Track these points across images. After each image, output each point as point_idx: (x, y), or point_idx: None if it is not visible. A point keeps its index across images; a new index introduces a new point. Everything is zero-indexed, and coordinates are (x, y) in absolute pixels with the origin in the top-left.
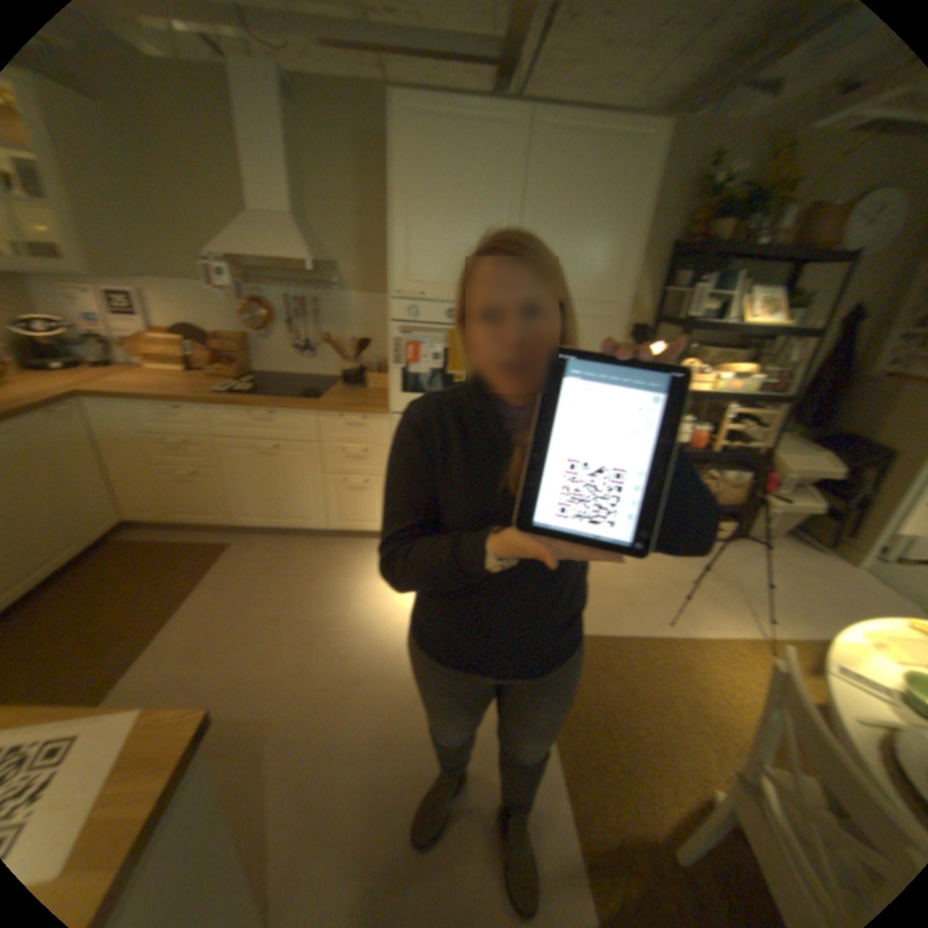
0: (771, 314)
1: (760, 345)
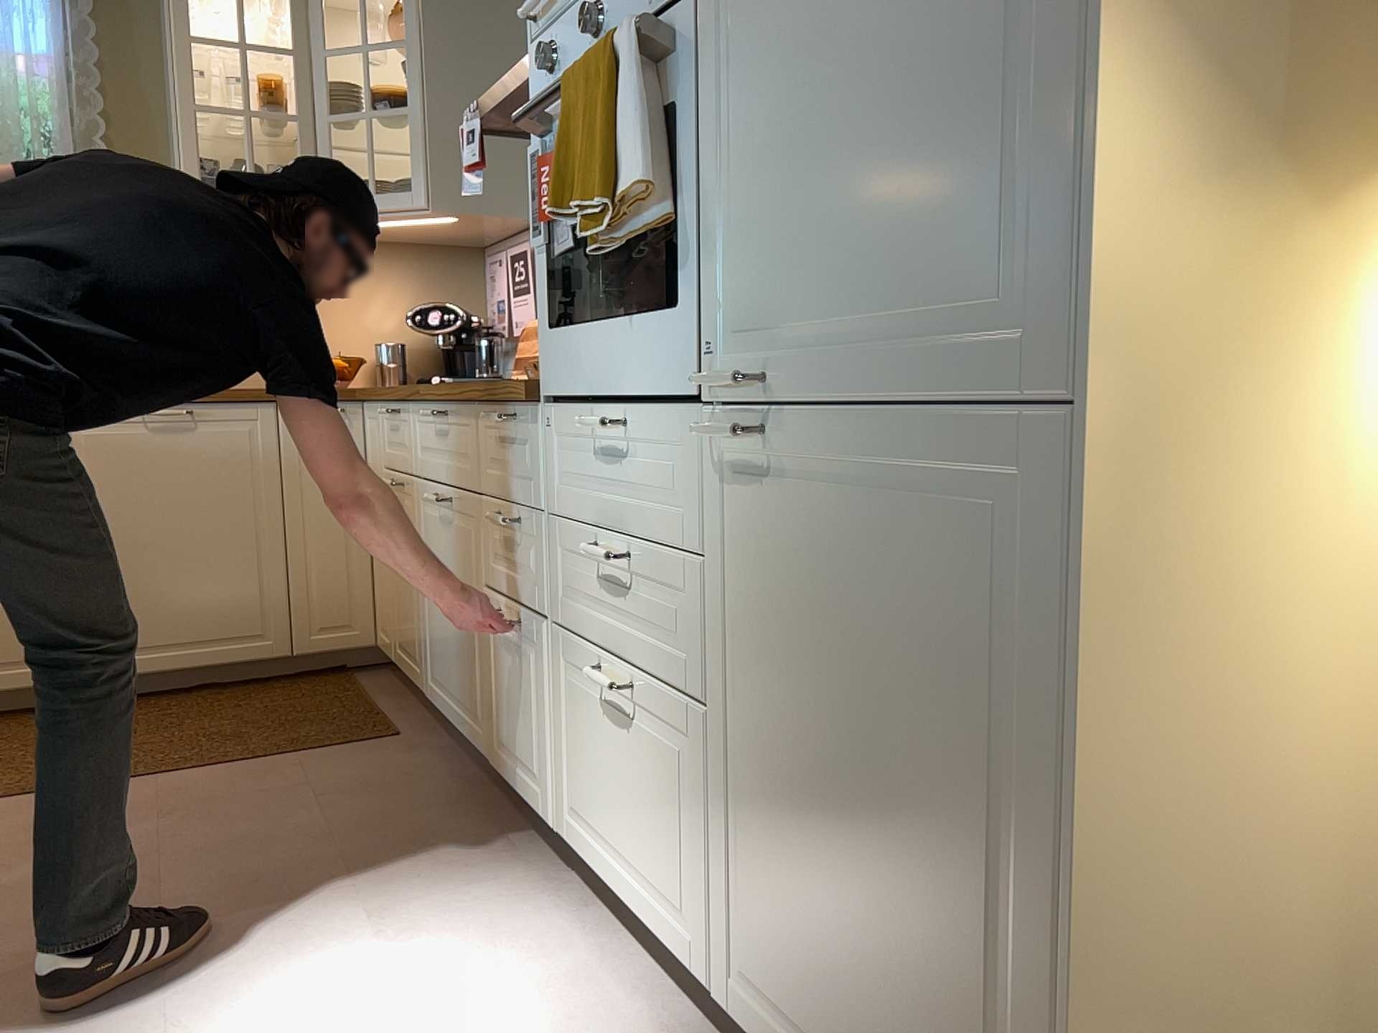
0: None
1: None
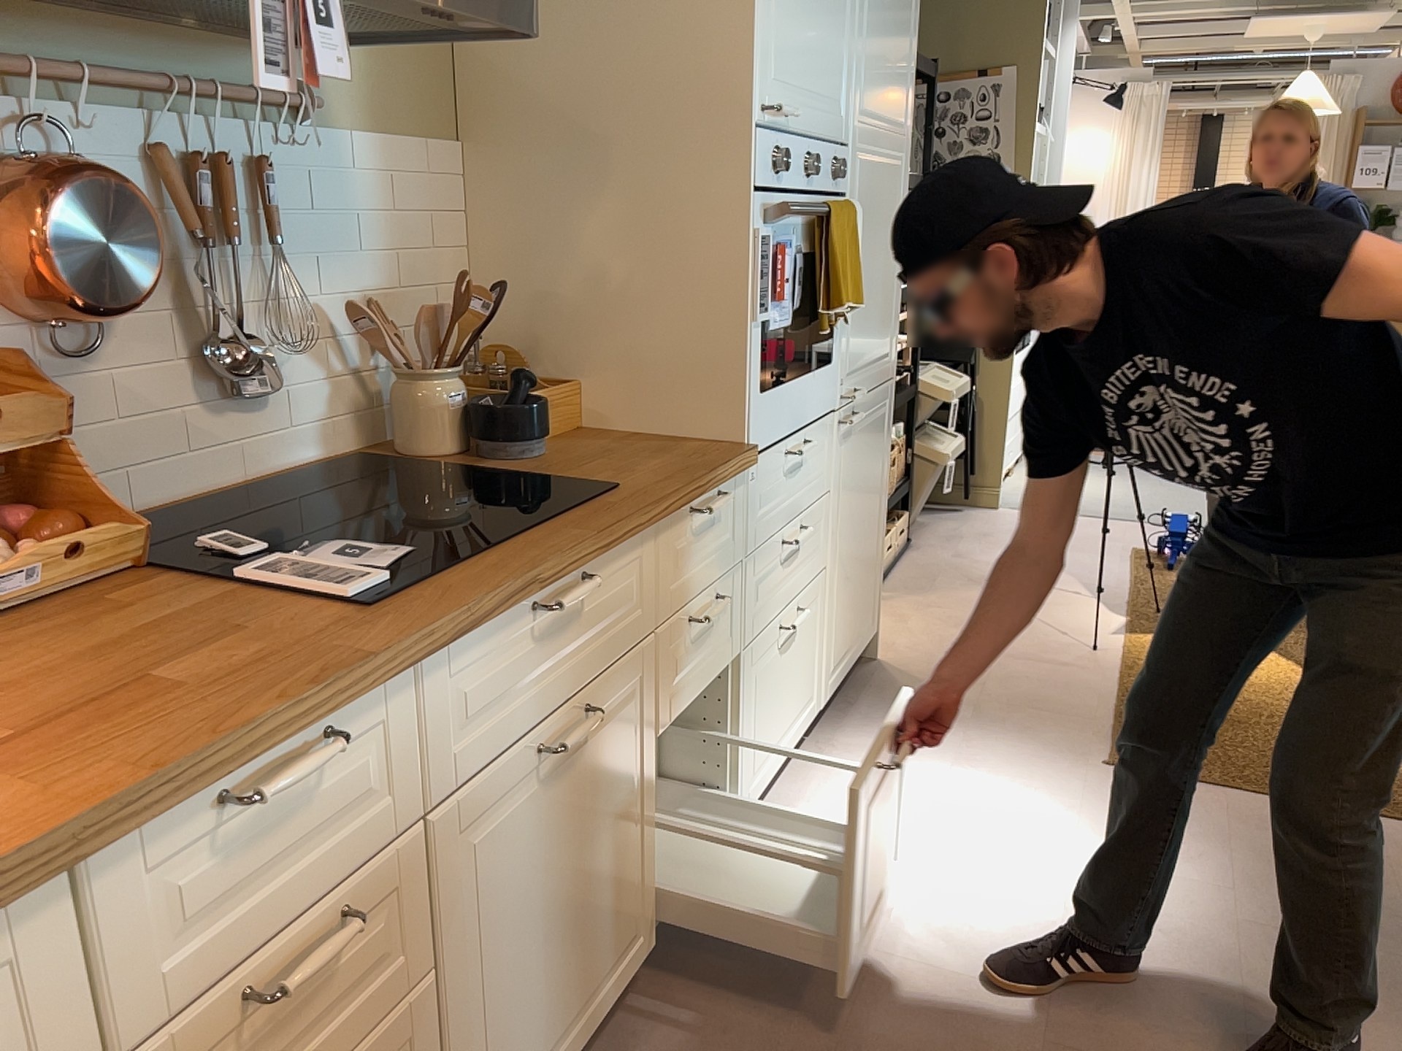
0: None
1: None
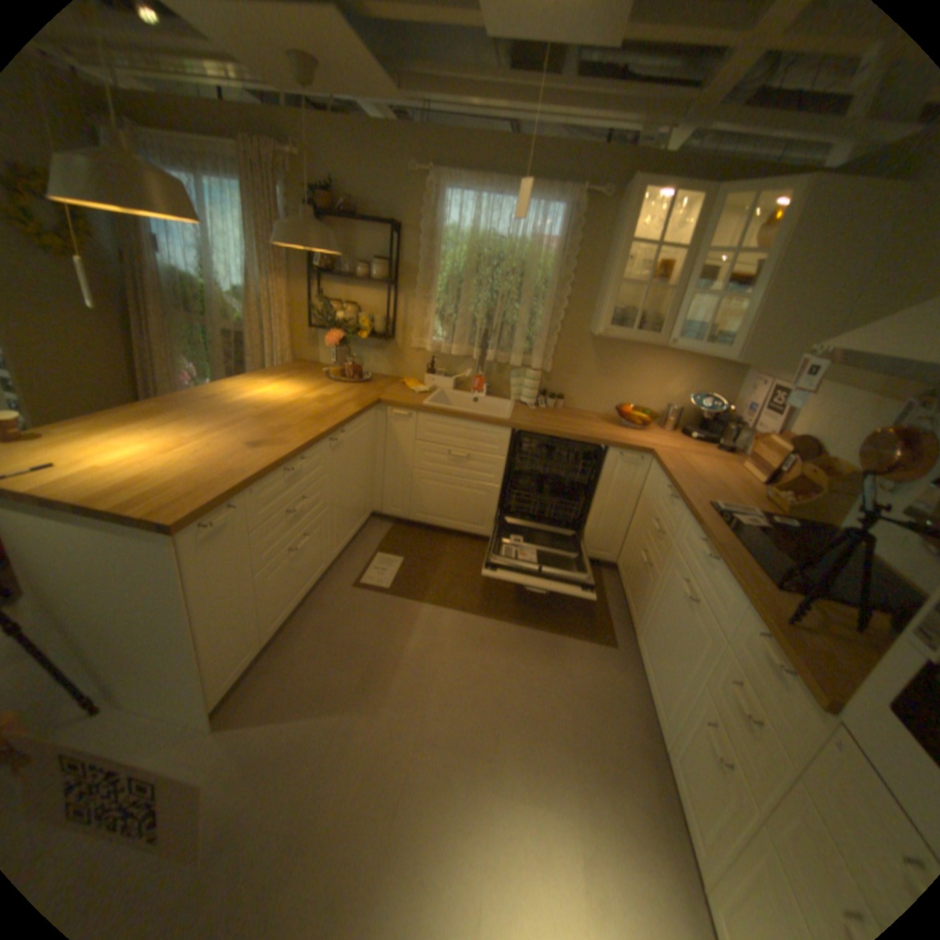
0: None
1: None
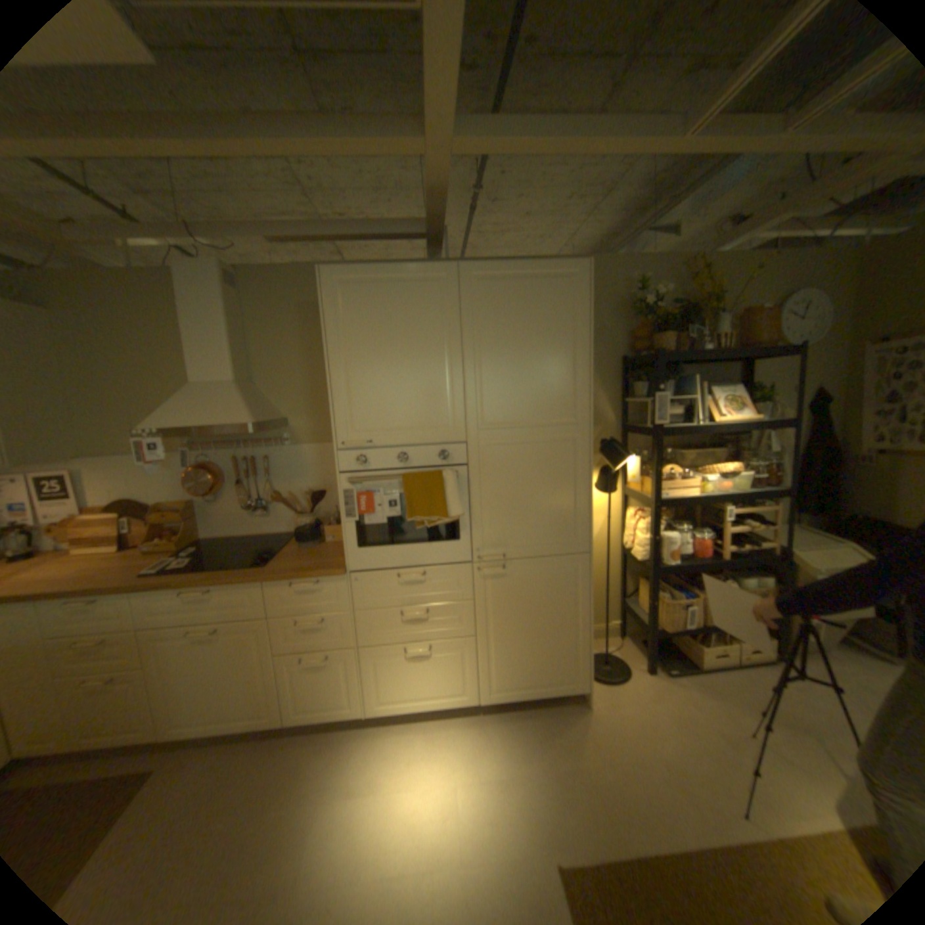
0: (740, 410)
1: (737, 439)
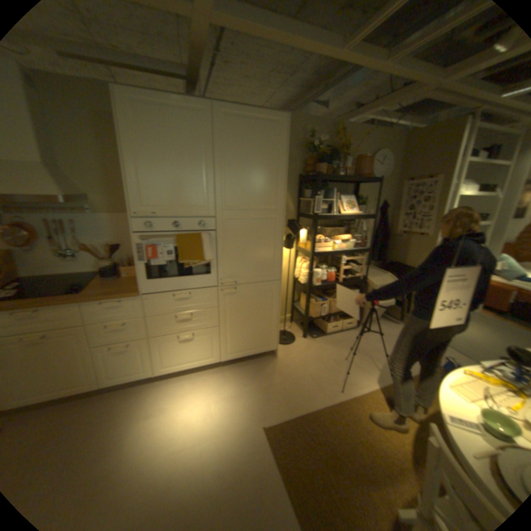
0: (351, 208)
1: (348, 223)
